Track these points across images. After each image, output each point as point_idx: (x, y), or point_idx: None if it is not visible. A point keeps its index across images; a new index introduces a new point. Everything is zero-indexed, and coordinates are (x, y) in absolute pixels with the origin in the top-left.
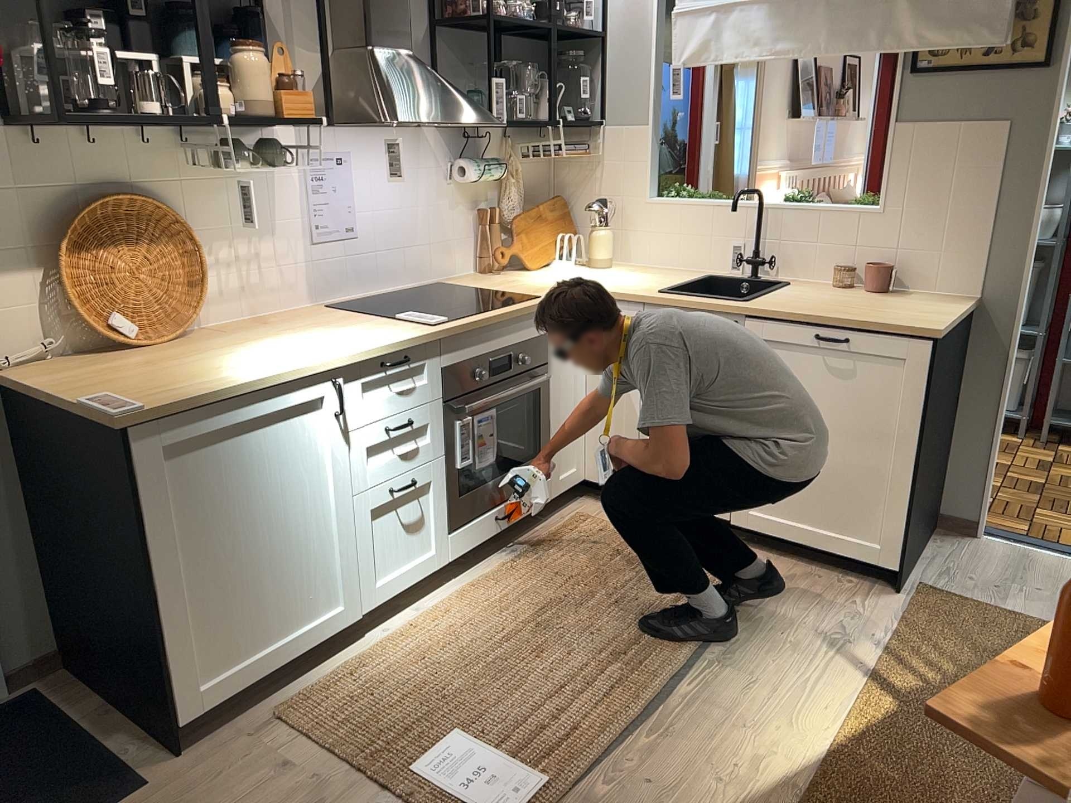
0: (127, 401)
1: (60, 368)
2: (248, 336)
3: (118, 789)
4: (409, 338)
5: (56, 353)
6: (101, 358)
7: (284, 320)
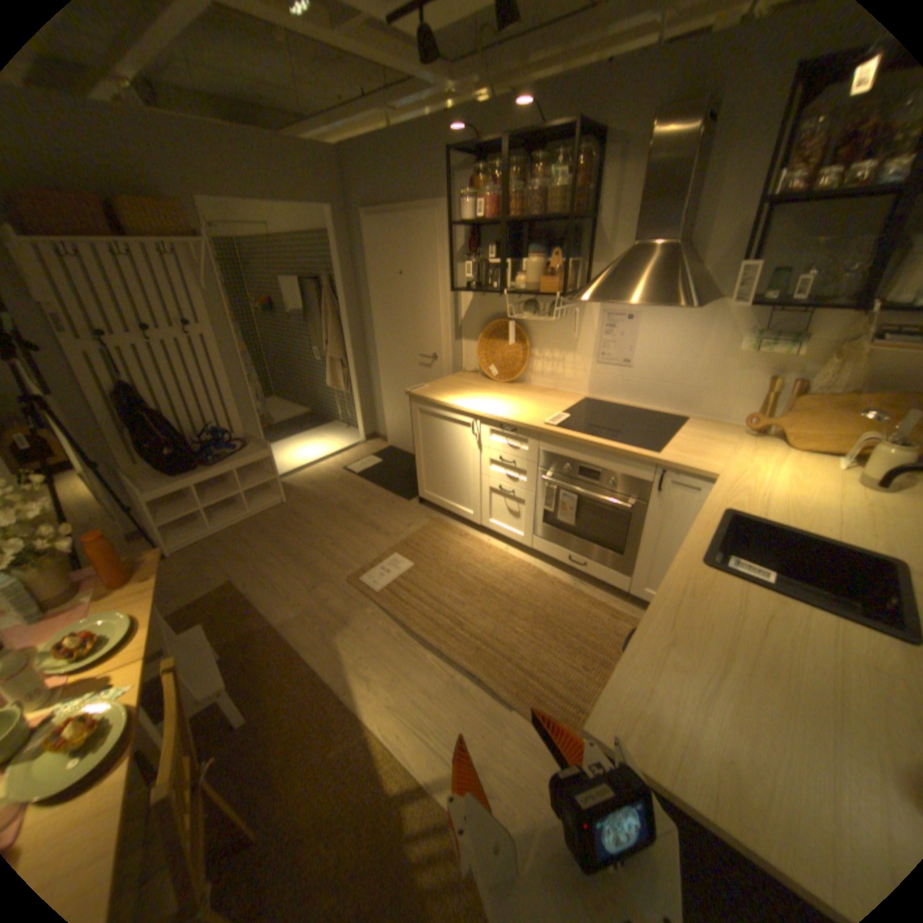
0: (417, 390)
1: (466, 377)
2: (516, 392)
3: (407, 496)
4: (514, 421)
5: (479, 372)
6: (479, 379)
7: (549, 394)
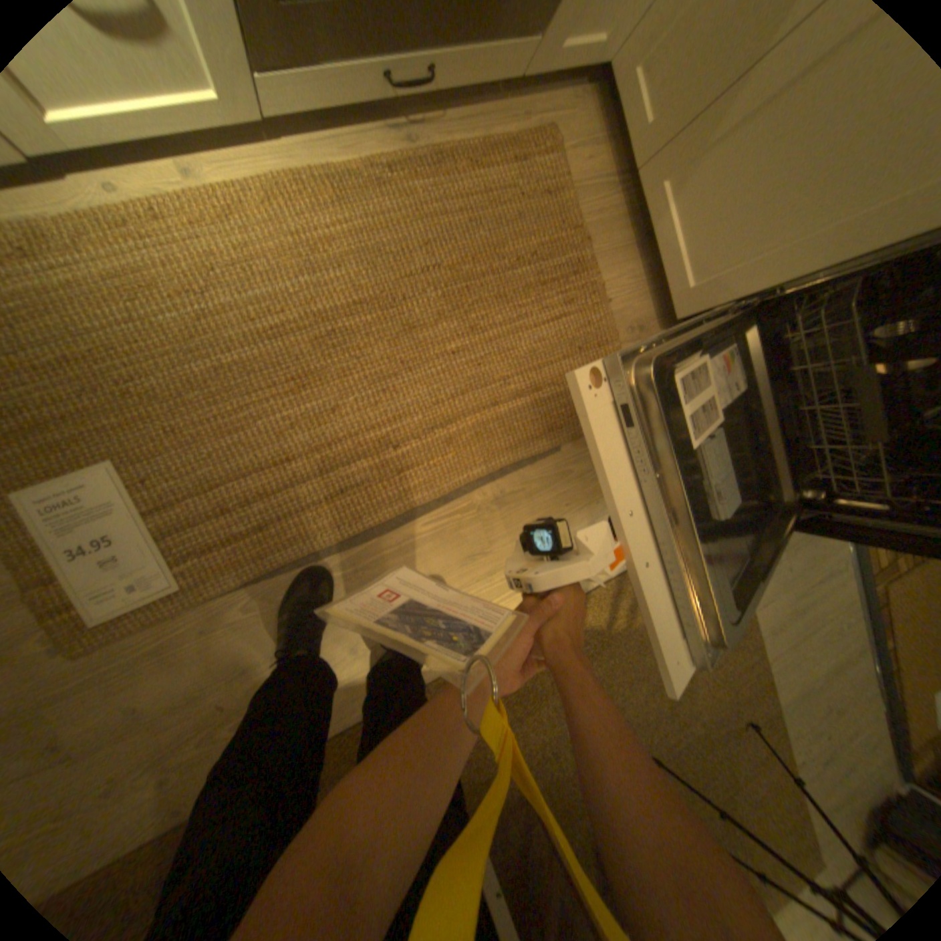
0: None
1: None
2: None
3: None
4: None
5: None
6: None
7: None
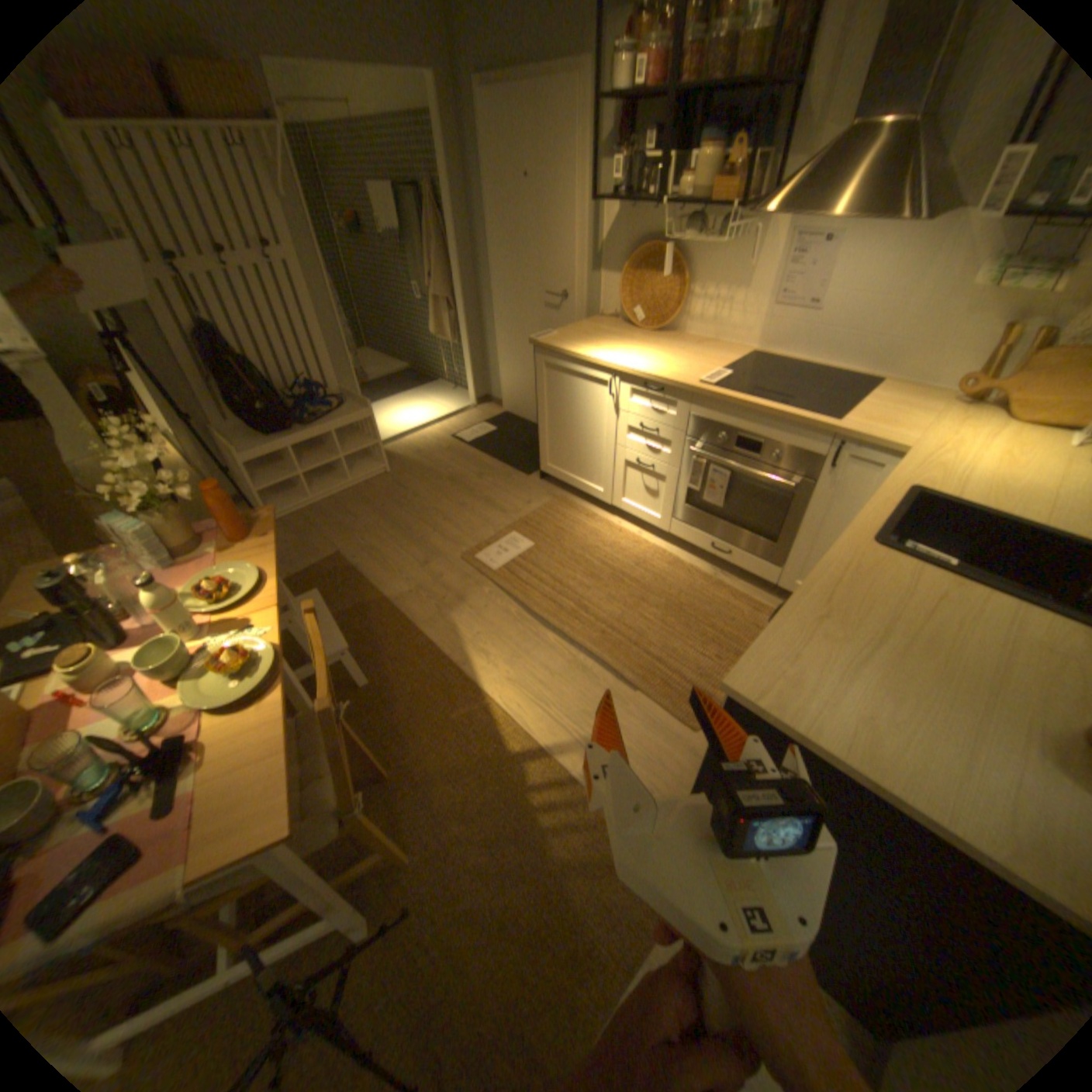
0: (543, 338)
1: (604, 323)
2: (667, 343)
3: (526, 471)
4: (663, 378)
5: (620, 317)
6: (620, 326)
7: (708, 347)
